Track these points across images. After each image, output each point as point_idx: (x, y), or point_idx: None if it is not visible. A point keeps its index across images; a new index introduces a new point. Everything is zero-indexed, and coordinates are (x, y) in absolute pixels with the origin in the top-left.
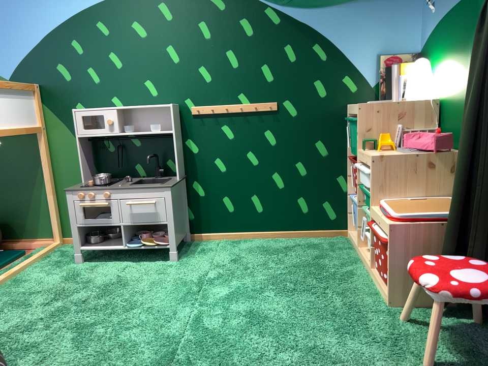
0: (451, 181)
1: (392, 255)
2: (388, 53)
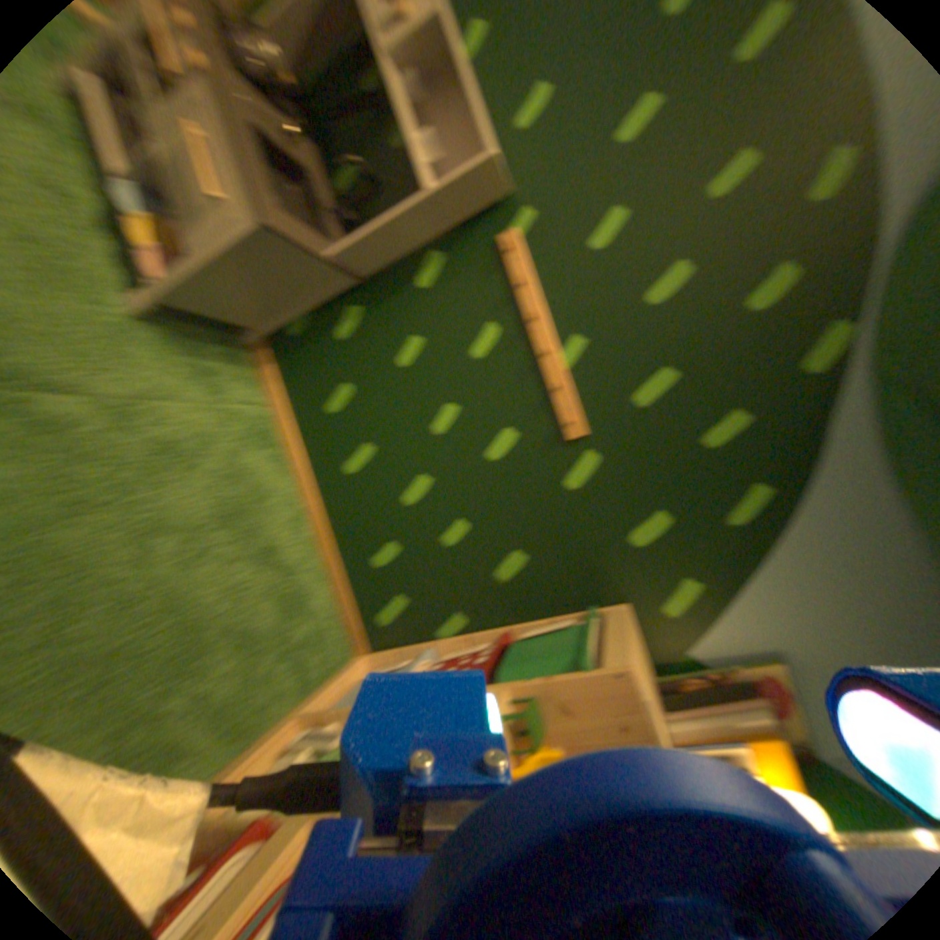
0: None
1: None
2: (798, 681)
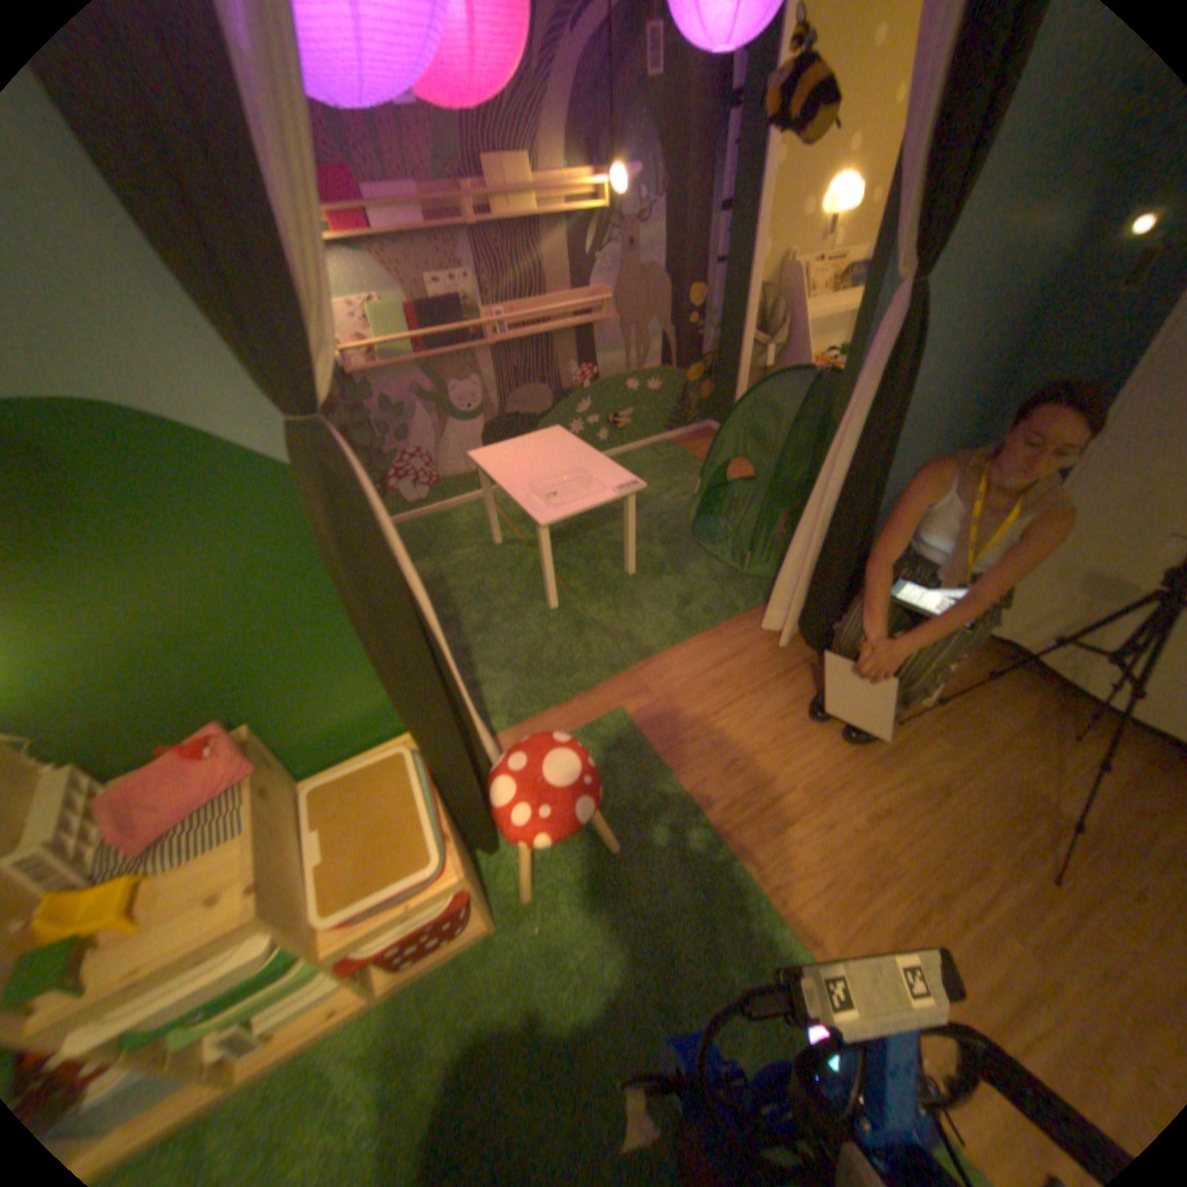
0: (281, 774)
1: (476, 890)
2: None
